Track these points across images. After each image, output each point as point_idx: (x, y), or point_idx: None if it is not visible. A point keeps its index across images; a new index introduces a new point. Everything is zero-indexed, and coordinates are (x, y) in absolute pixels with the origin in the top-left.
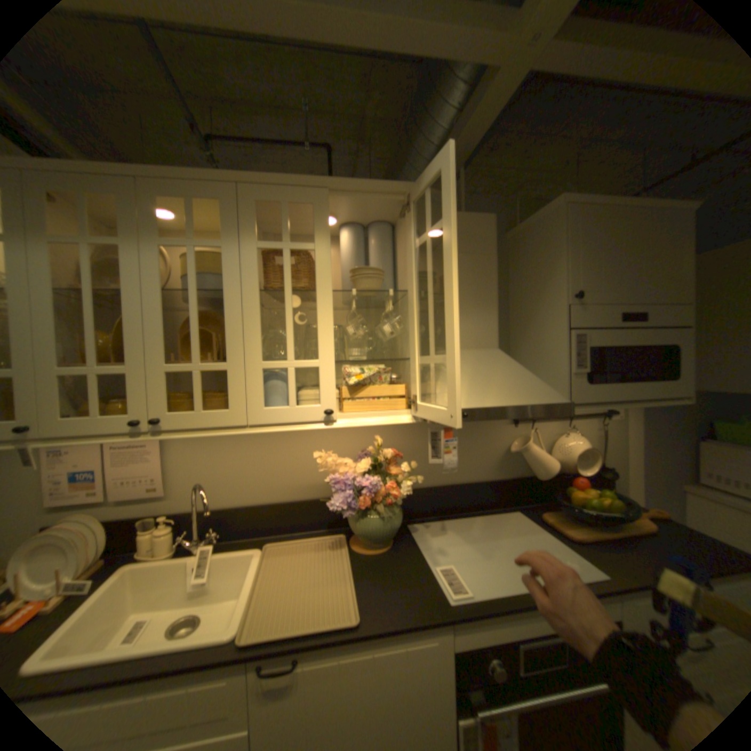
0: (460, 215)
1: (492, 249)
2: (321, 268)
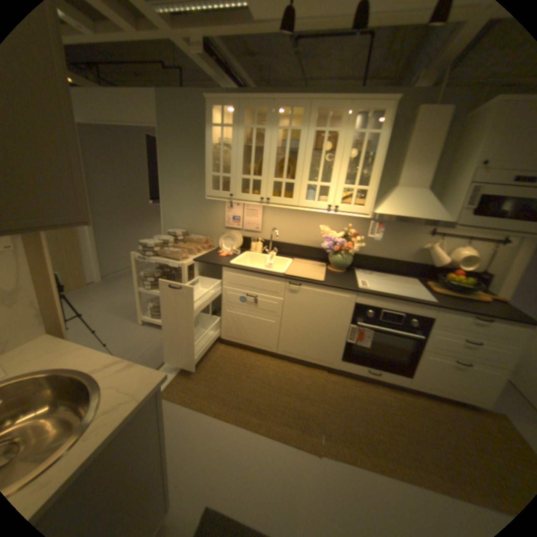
0: (428, 107)
1: (444, 128)
2: (340, 141)
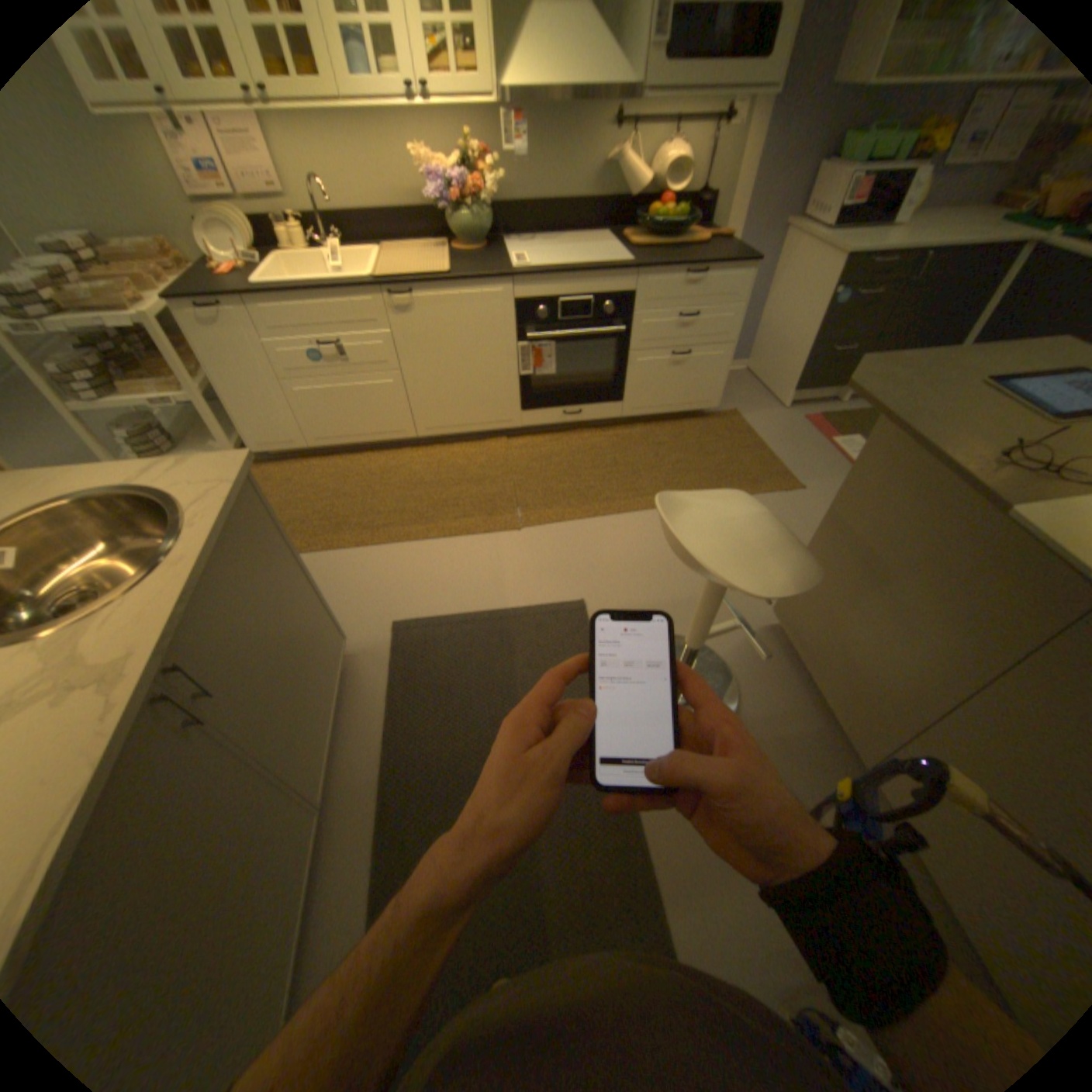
0: None
1: None
2: None
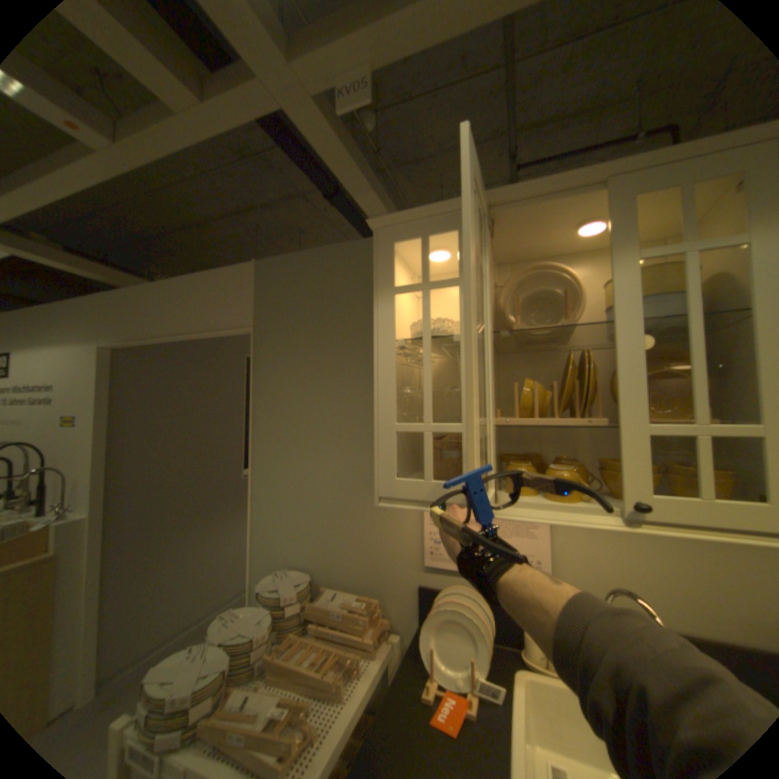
0: None
1: None
2: None
